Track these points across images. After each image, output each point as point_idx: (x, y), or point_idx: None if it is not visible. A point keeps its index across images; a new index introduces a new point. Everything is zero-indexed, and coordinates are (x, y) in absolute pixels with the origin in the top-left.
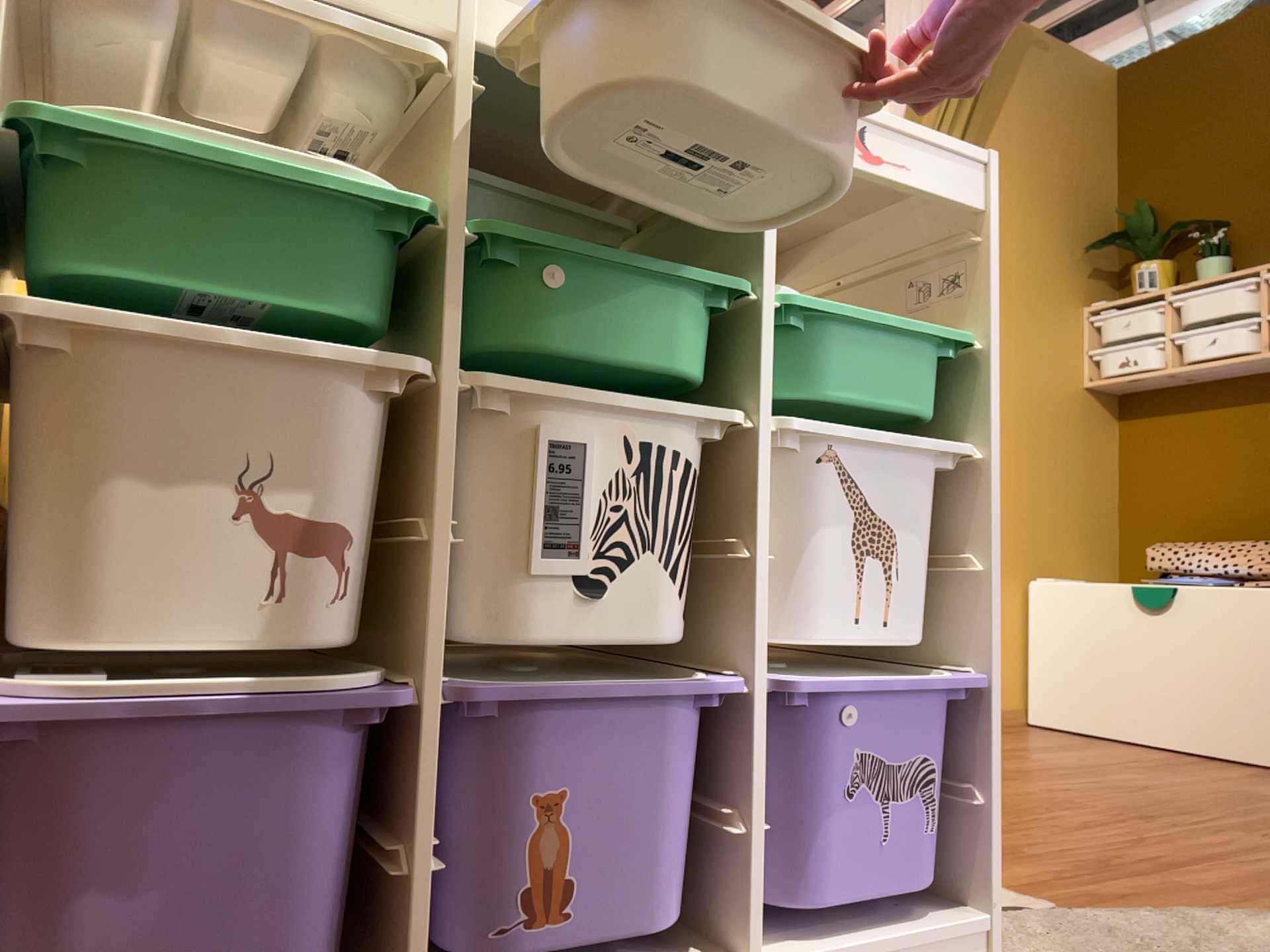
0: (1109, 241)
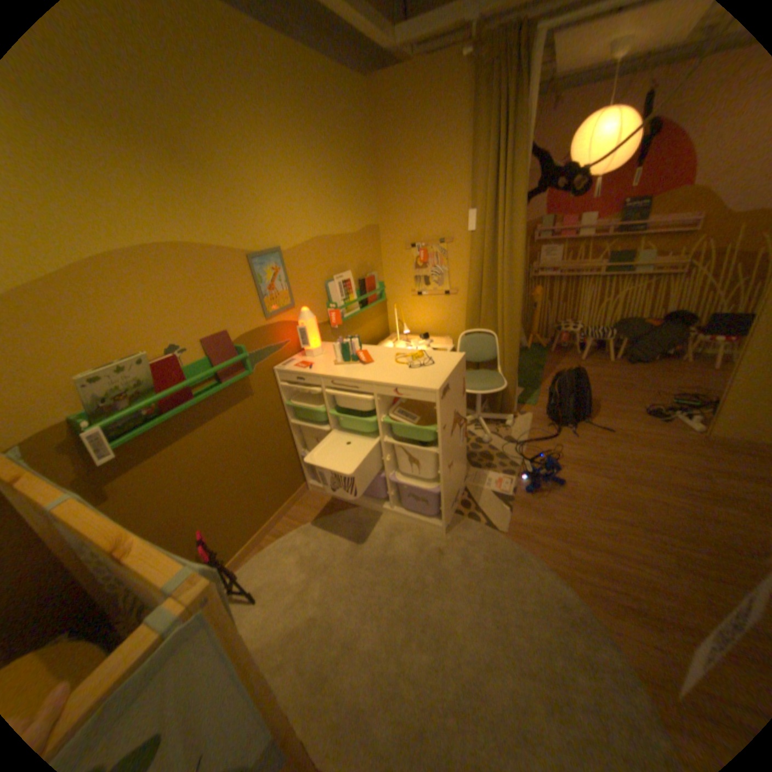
0: None
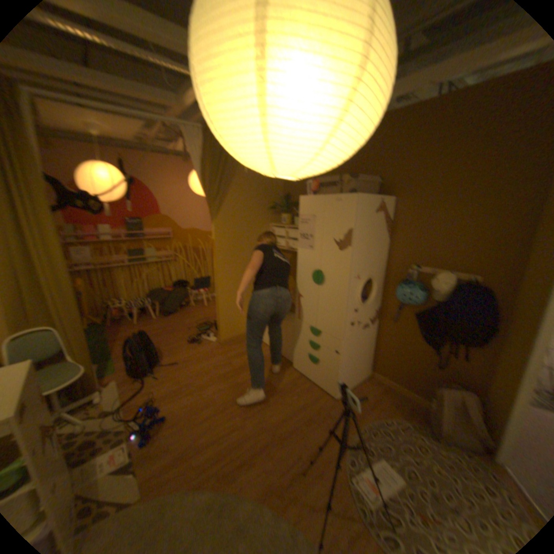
0: (279, 206)
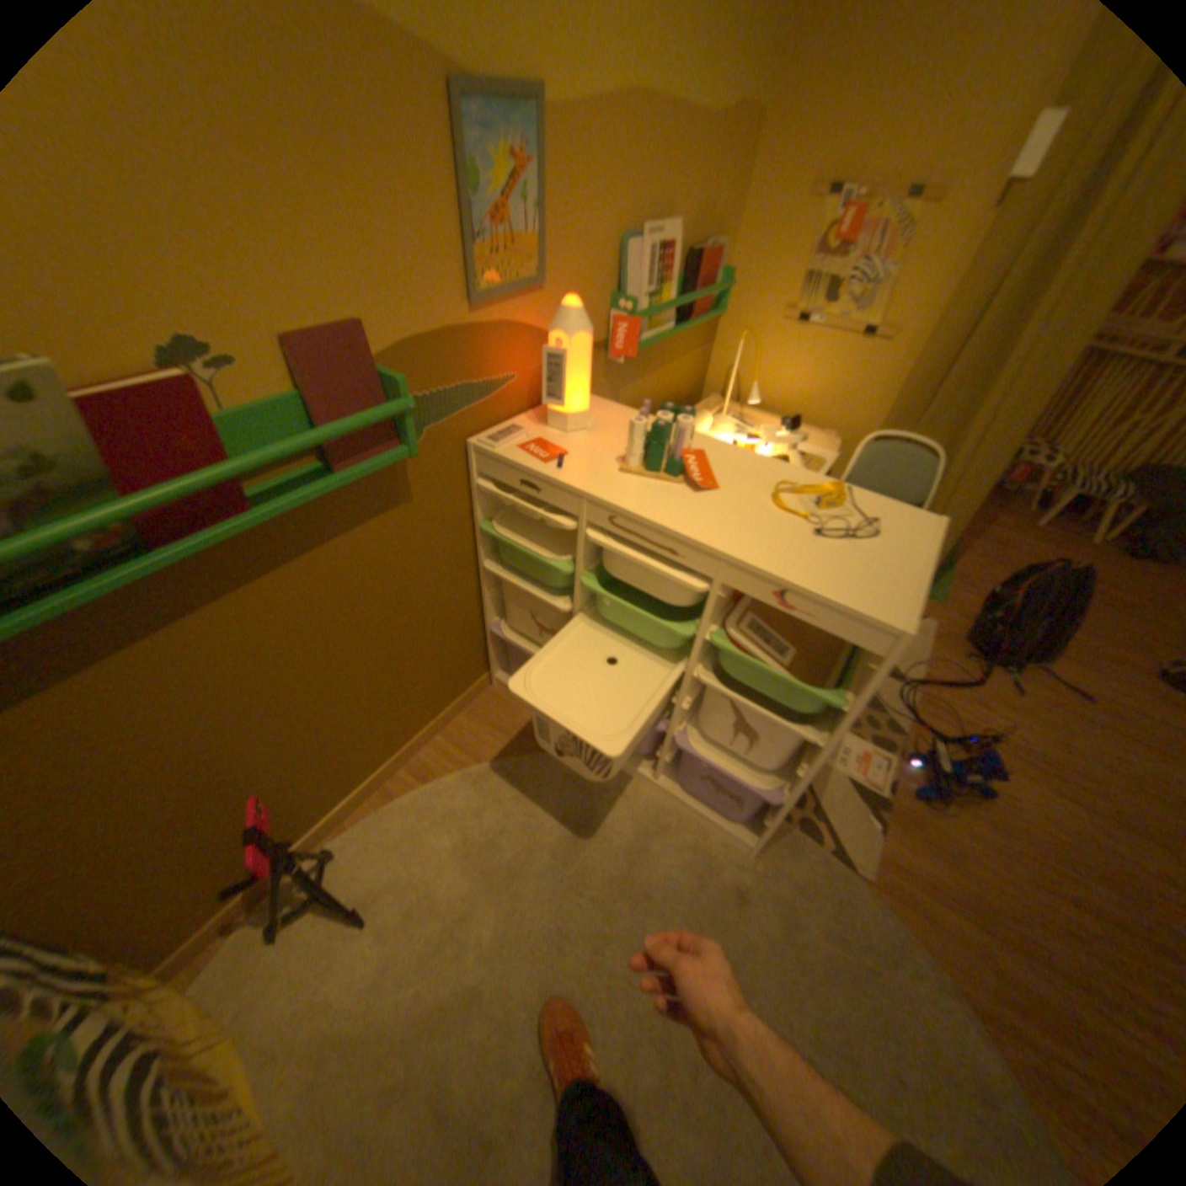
0: None
